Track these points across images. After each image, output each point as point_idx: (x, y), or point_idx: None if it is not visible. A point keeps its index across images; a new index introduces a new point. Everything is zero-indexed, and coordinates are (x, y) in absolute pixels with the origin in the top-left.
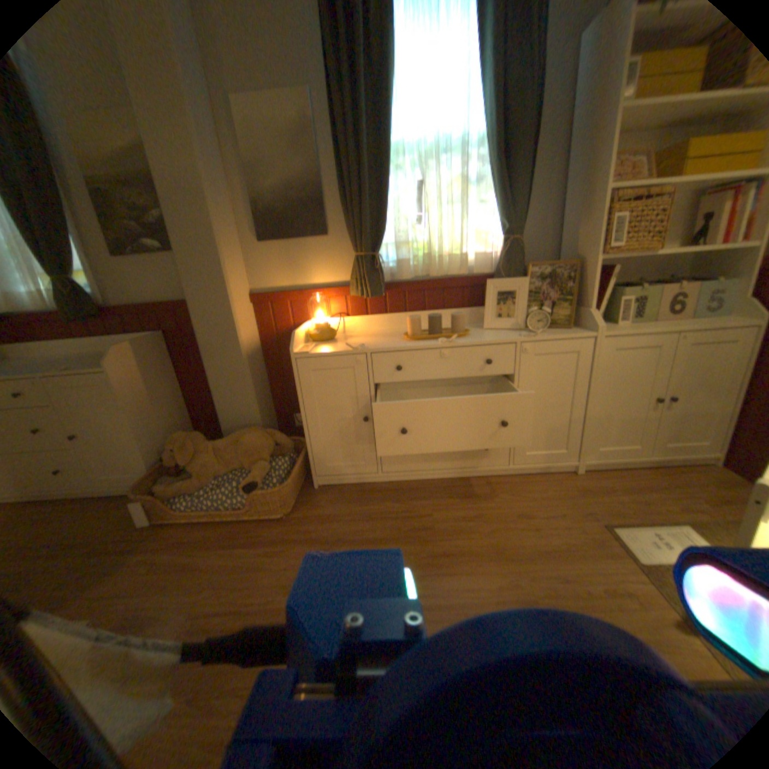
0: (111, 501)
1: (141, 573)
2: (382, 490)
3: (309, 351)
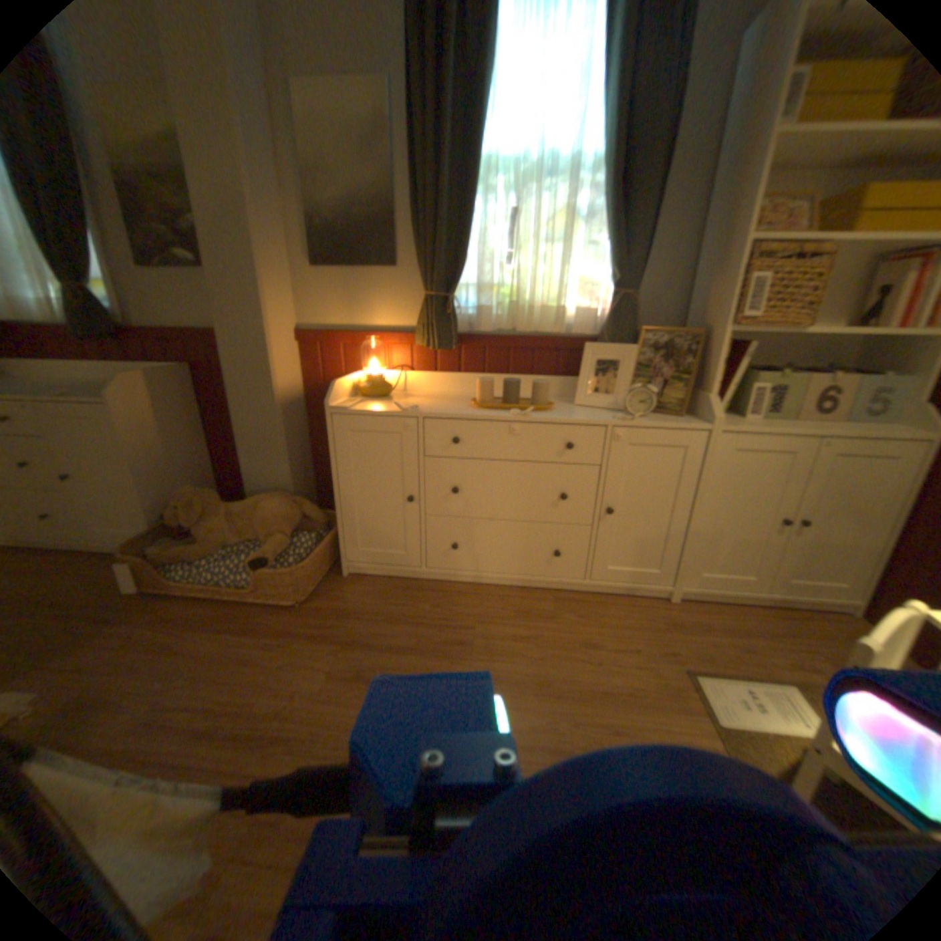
0: (105, 559)
1: (114, 647)
2: (423, 589)
3: (350, 406)
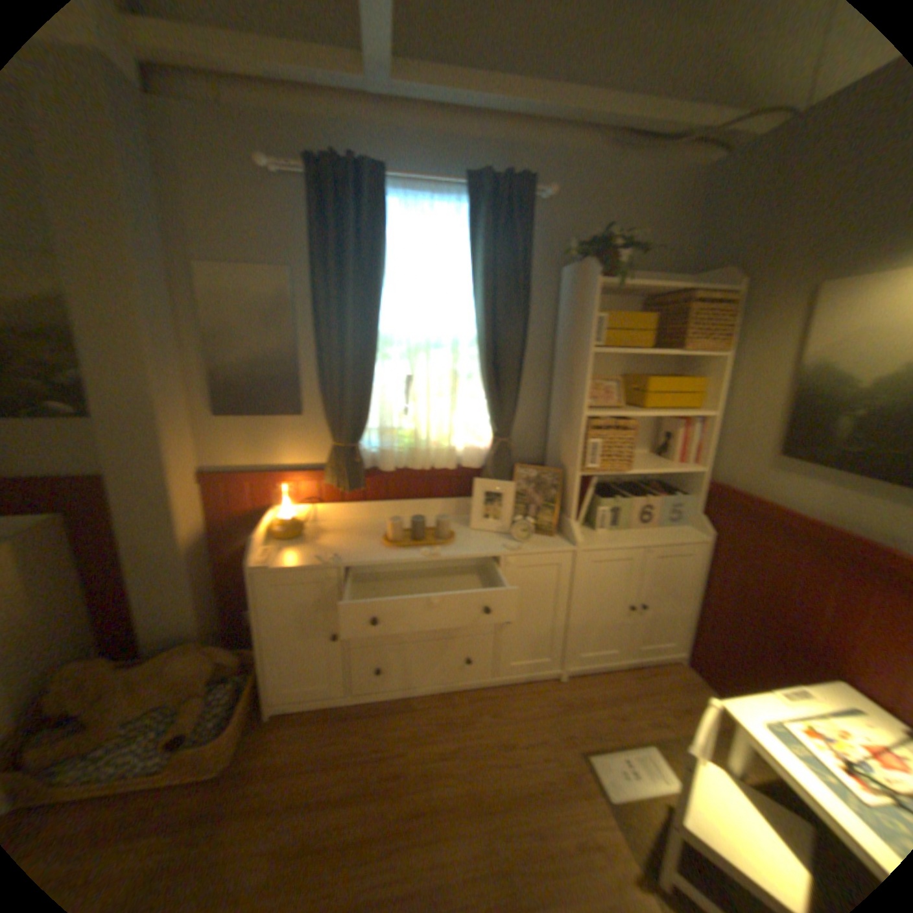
0: None
1: None
2: (350, 719)
3: (271, 565)
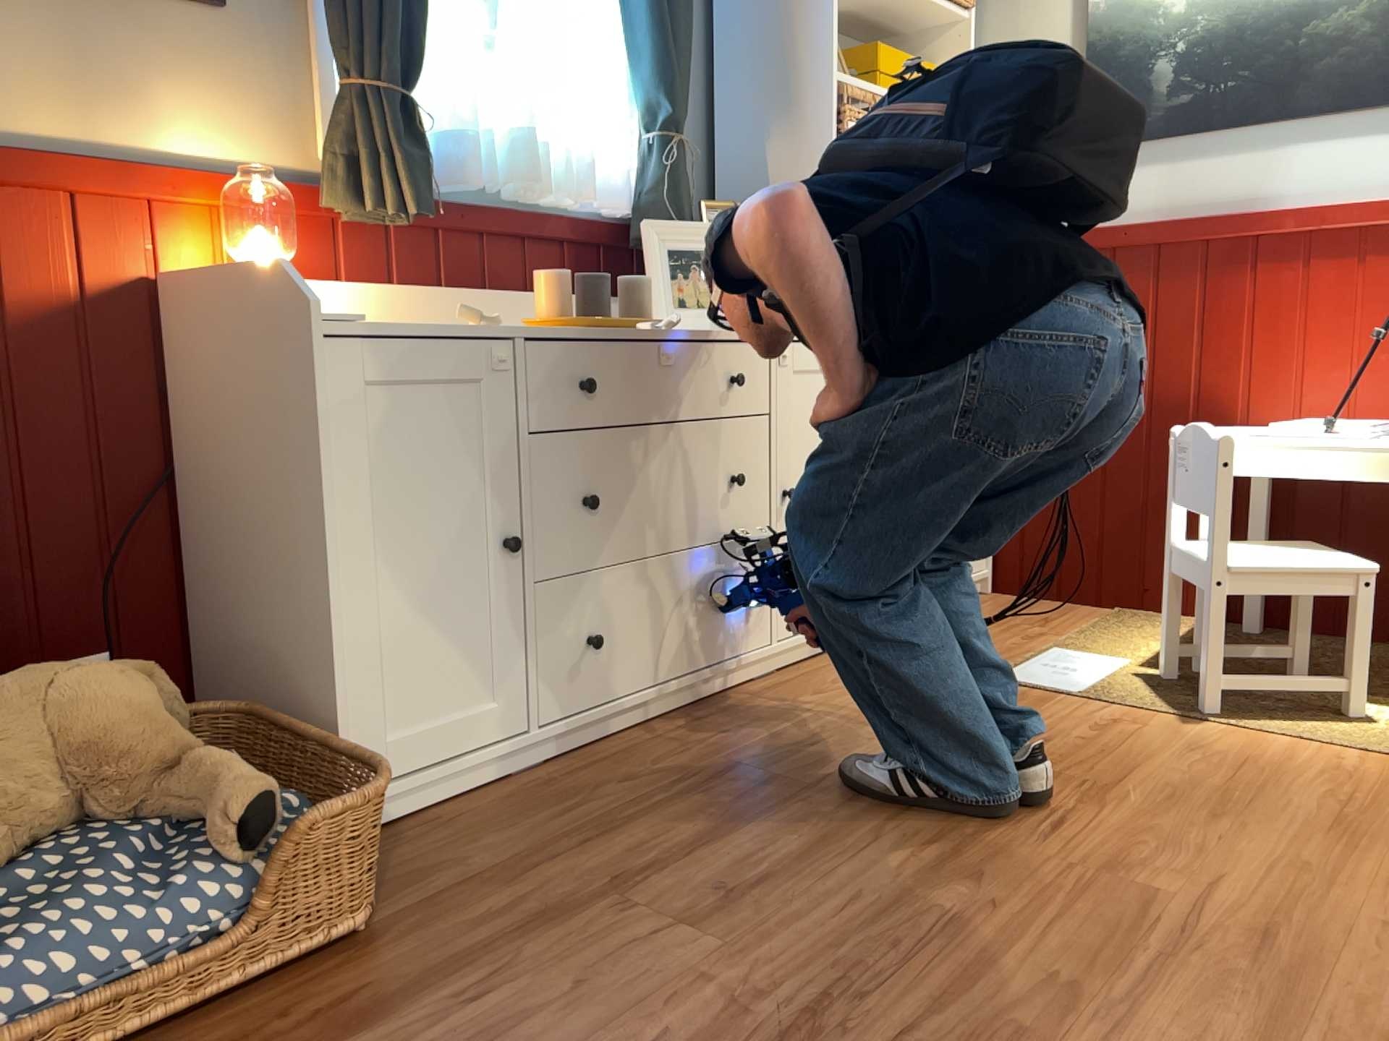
0: None
1: None
2: (554, 779)
3: (360, 316)
